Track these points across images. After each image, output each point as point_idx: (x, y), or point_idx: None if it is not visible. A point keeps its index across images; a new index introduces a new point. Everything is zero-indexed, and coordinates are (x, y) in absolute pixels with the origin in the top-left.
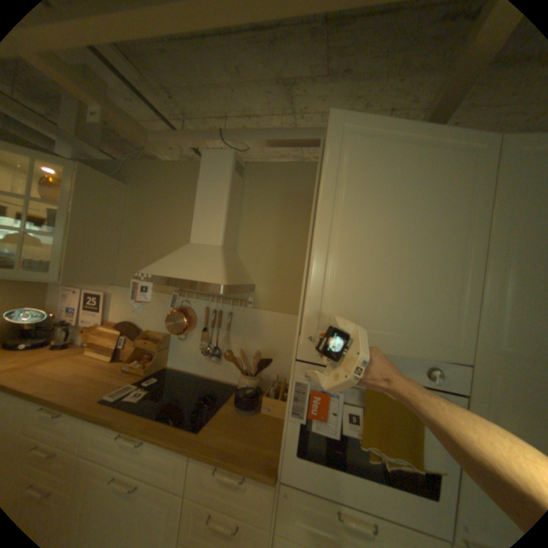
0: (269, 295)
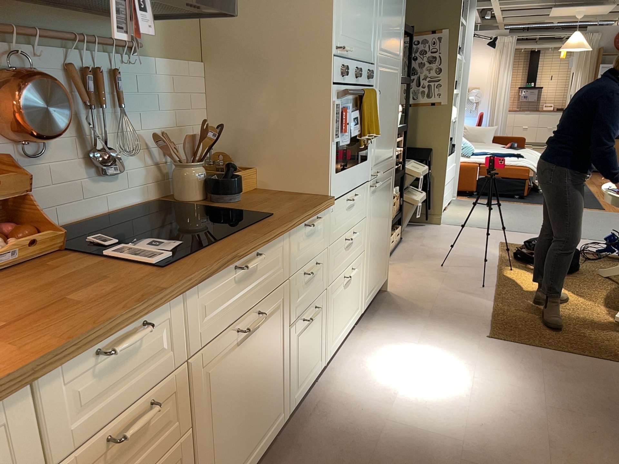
0: (156, 31)
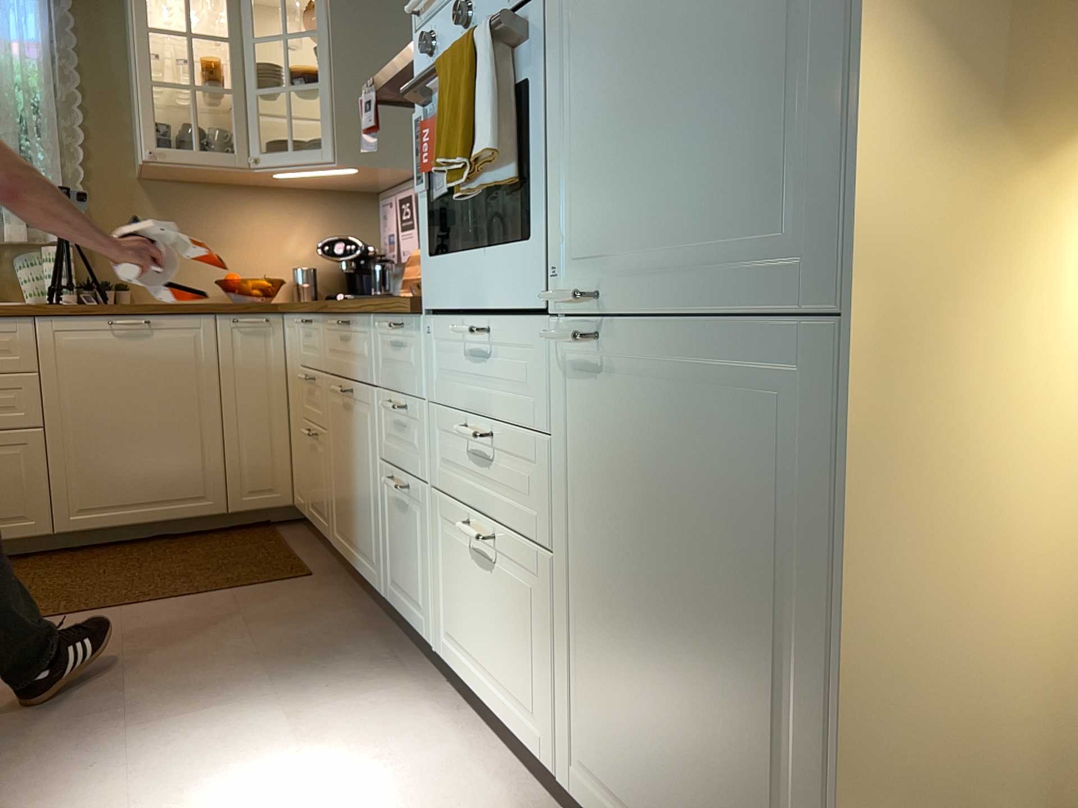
0: None
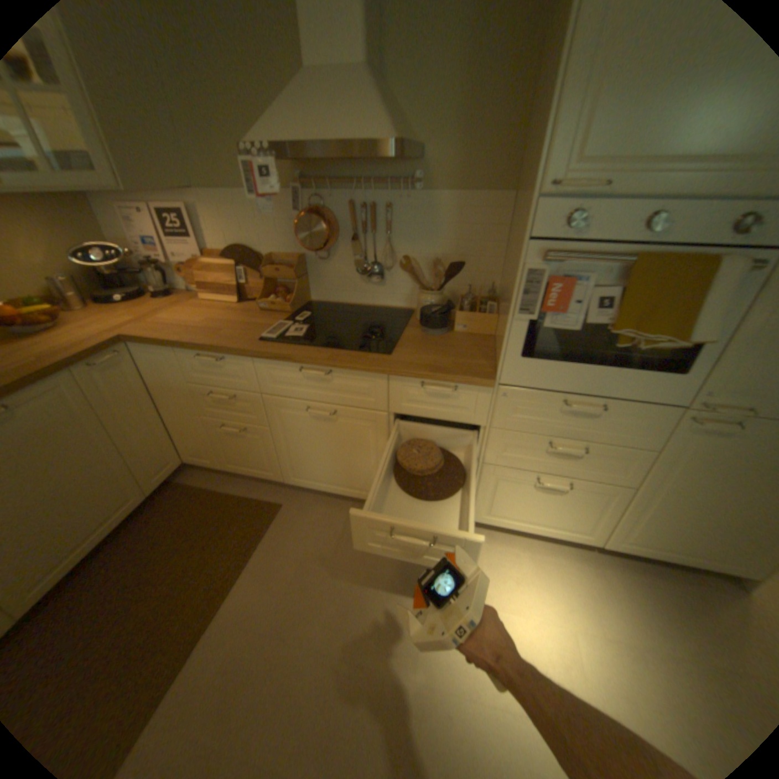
0: (449, 162)
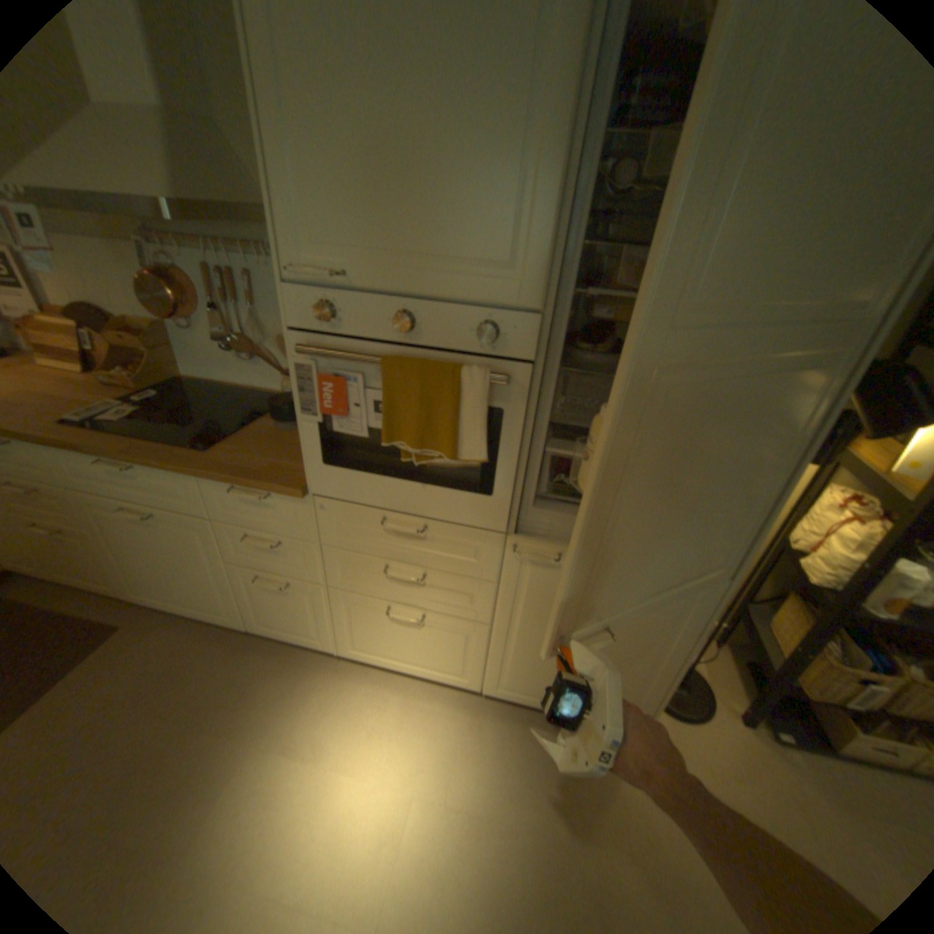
0: None
